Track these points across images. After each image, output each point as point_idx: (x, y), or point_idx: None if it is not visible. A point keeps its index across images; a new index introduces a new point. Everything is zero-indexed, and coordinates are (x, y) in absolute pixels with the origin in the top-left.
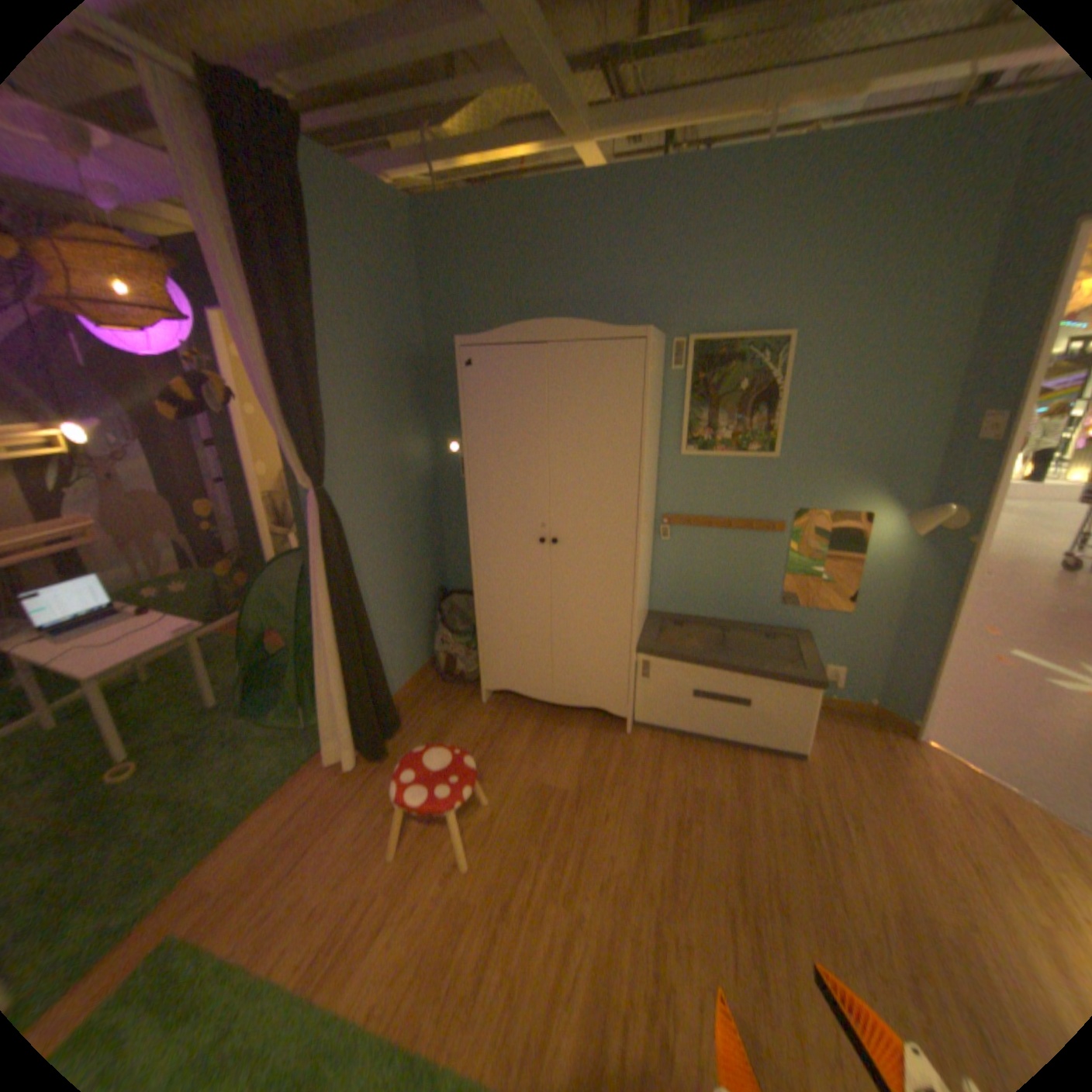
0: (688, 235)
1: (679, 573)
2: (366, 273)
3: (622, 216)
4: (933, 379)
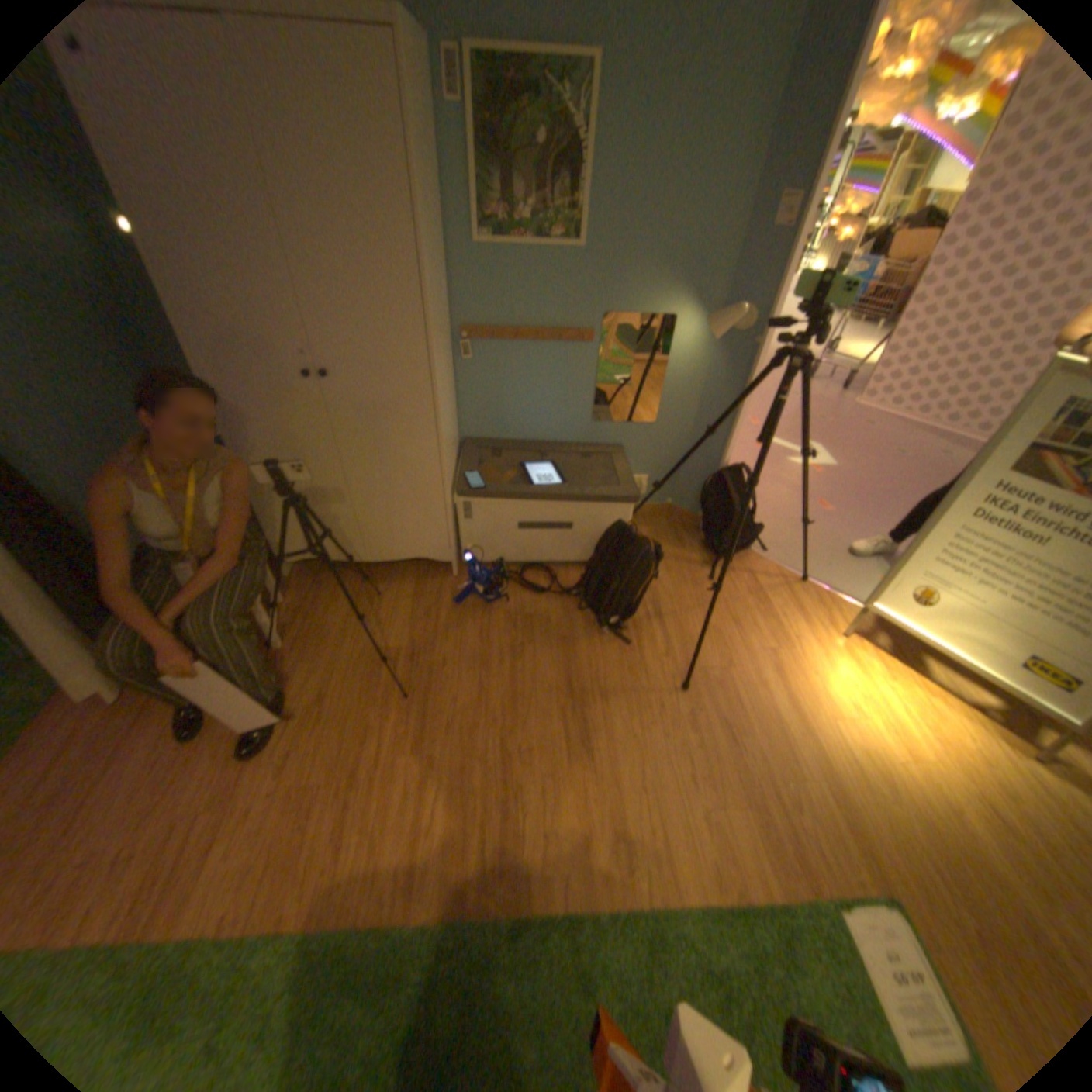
0: None
1: (488, 399)
2: None
3: None
4: (740, 148)
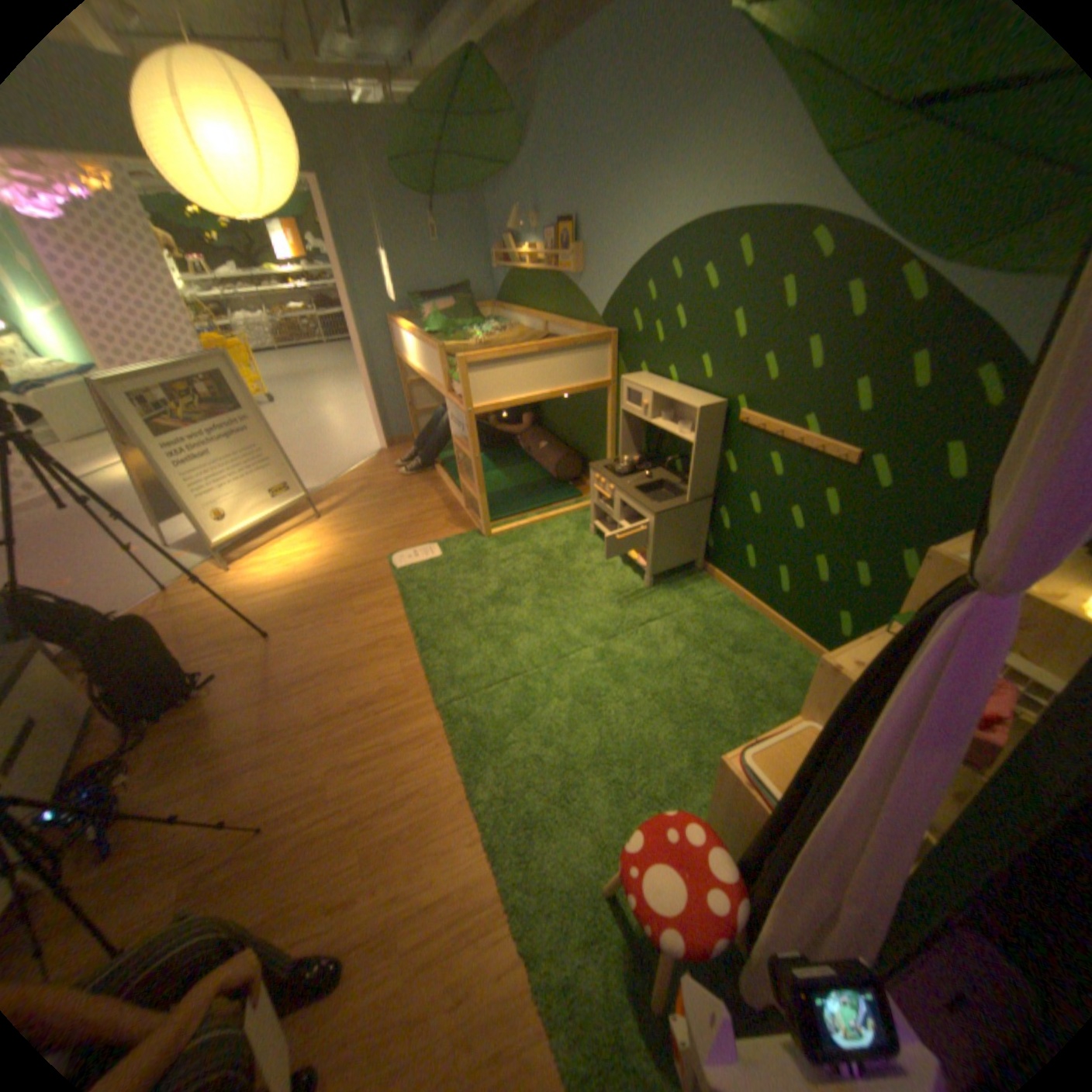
0: None
1: None
2: None
3: None
4: None
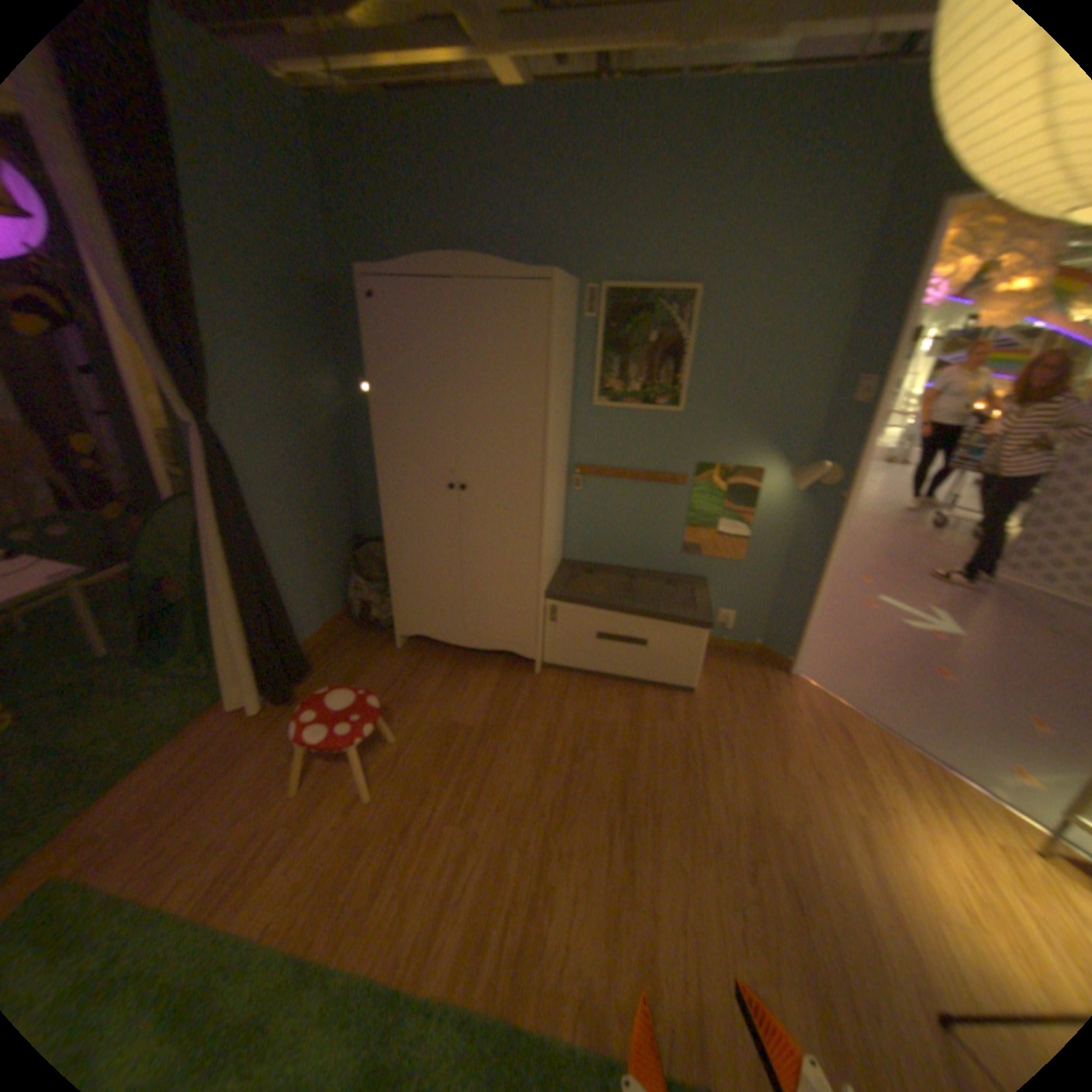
0: (601, 174)
1: (590, 523)
2: (251, 183)
3: (535, 146)
4: (819, 343)
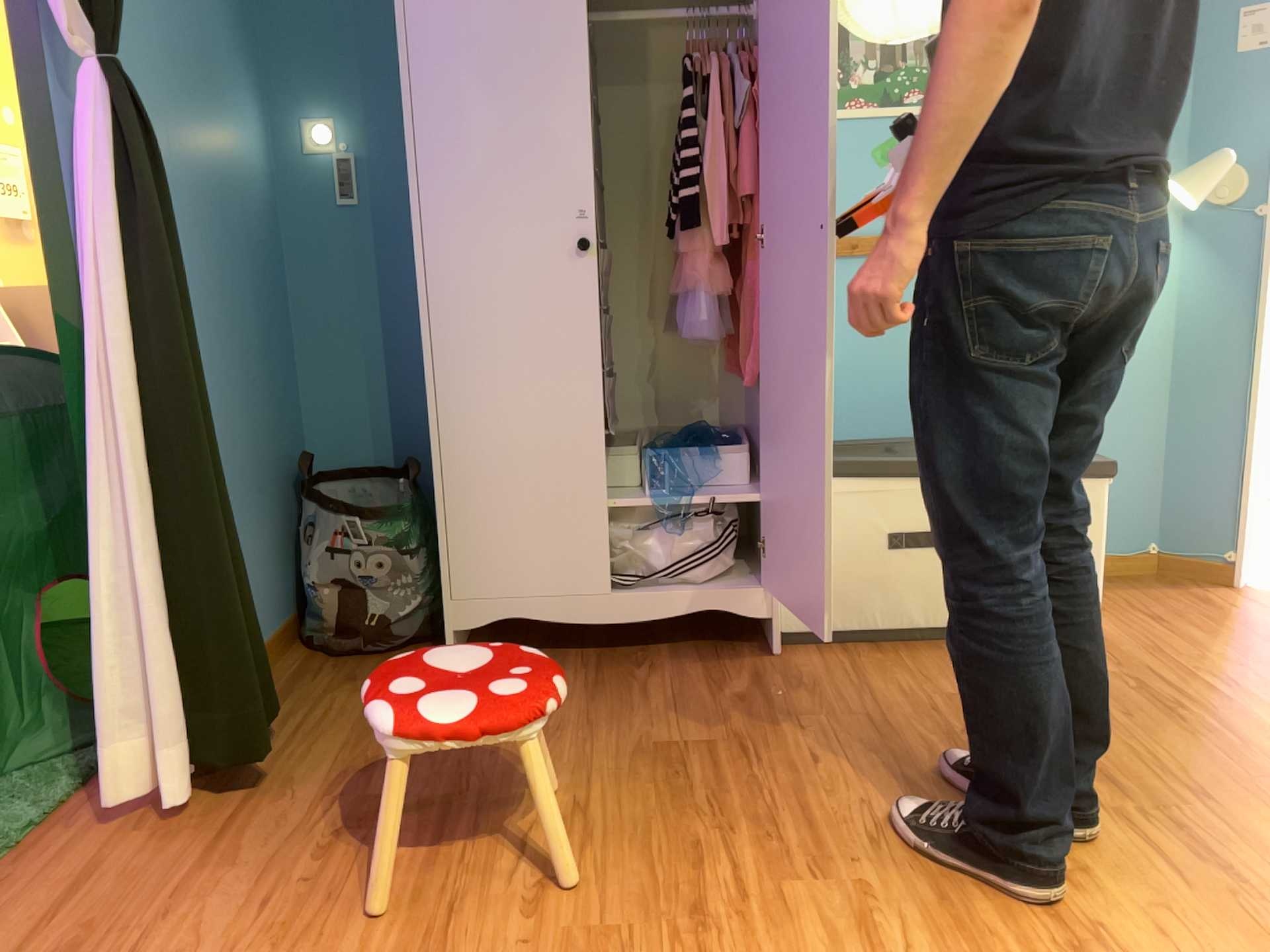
0: None
1: None
2: None
3: None
4: None
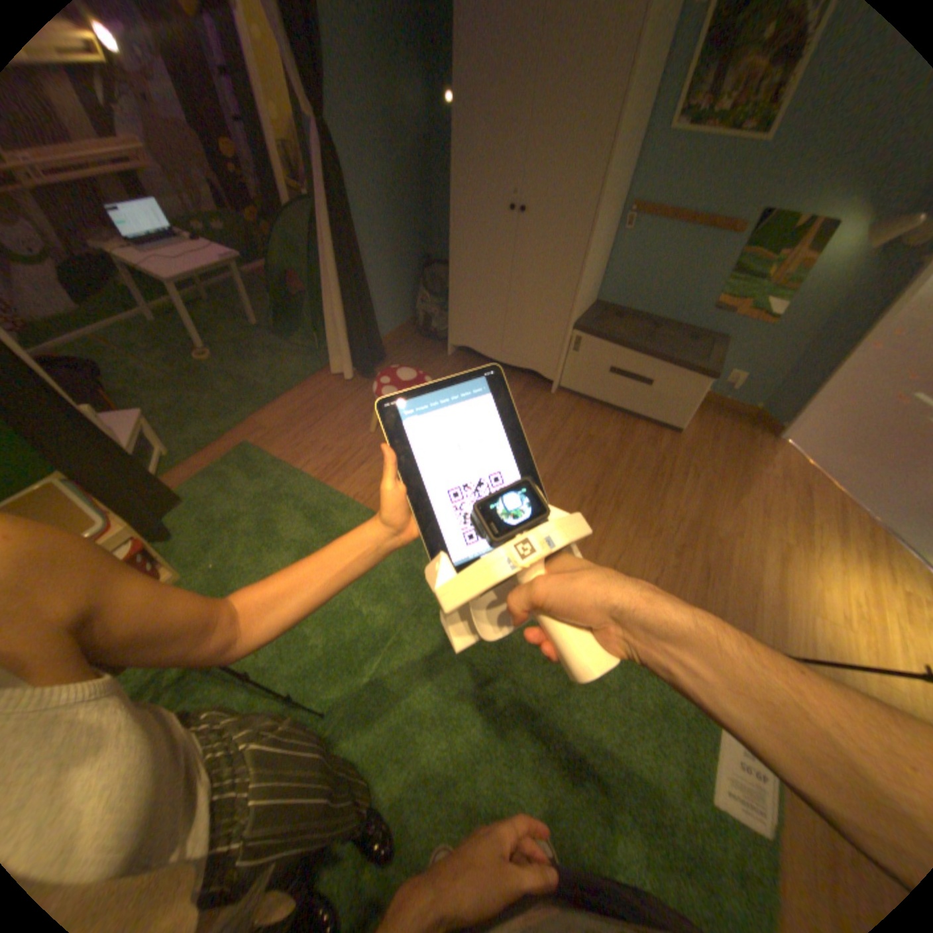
0: None
1: (632, 266)
2: None
3: None
4: None
